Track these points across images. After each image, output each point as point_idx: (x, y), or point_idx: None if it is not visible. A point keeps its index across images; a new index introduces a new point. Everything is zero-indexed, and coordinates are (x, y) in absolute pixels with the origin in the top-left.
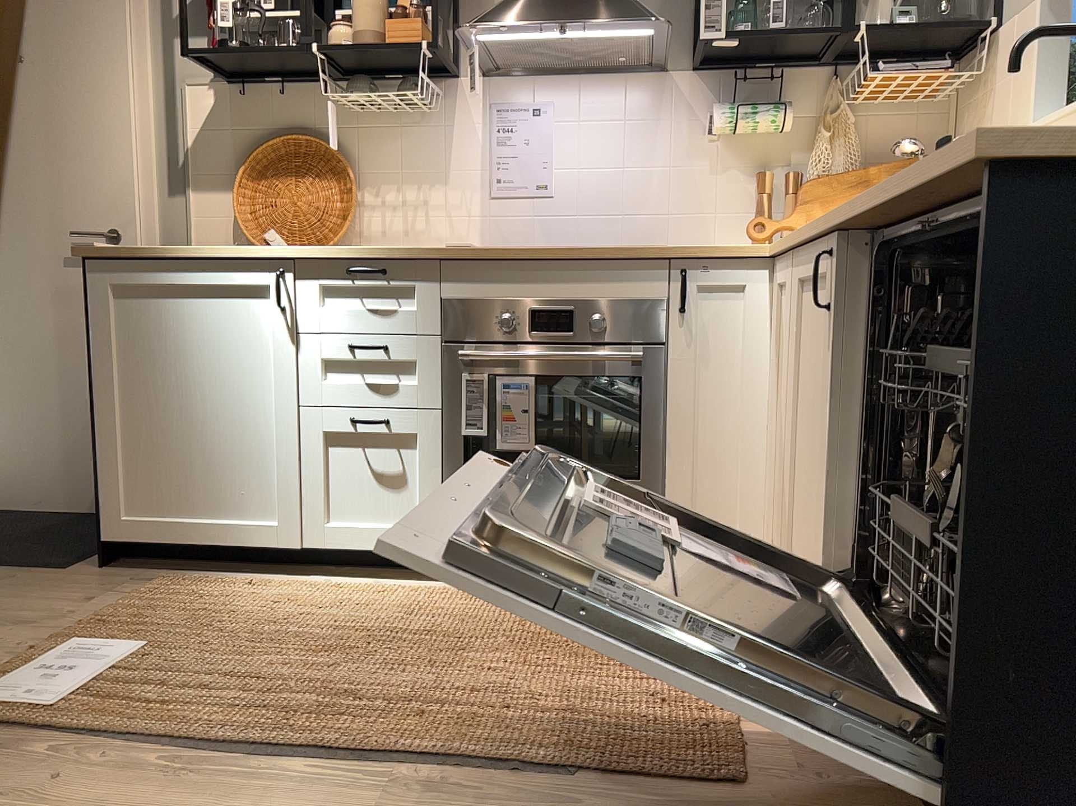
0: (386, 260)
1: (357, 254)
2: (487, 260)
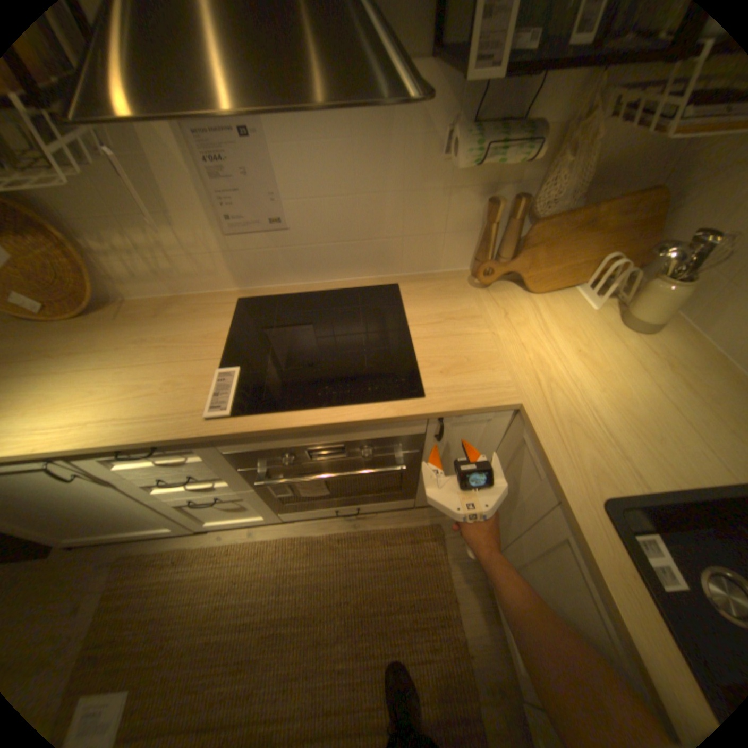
0: (150, 445)
1: (116, 449)
2: (253, 435)
